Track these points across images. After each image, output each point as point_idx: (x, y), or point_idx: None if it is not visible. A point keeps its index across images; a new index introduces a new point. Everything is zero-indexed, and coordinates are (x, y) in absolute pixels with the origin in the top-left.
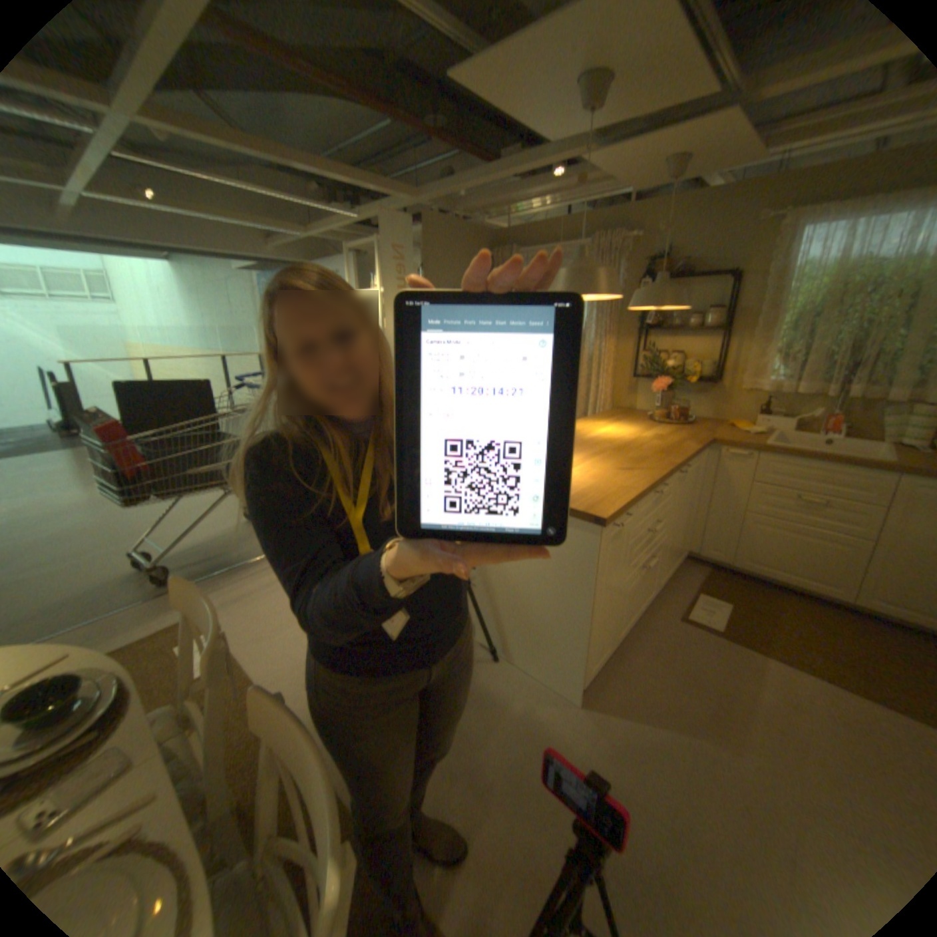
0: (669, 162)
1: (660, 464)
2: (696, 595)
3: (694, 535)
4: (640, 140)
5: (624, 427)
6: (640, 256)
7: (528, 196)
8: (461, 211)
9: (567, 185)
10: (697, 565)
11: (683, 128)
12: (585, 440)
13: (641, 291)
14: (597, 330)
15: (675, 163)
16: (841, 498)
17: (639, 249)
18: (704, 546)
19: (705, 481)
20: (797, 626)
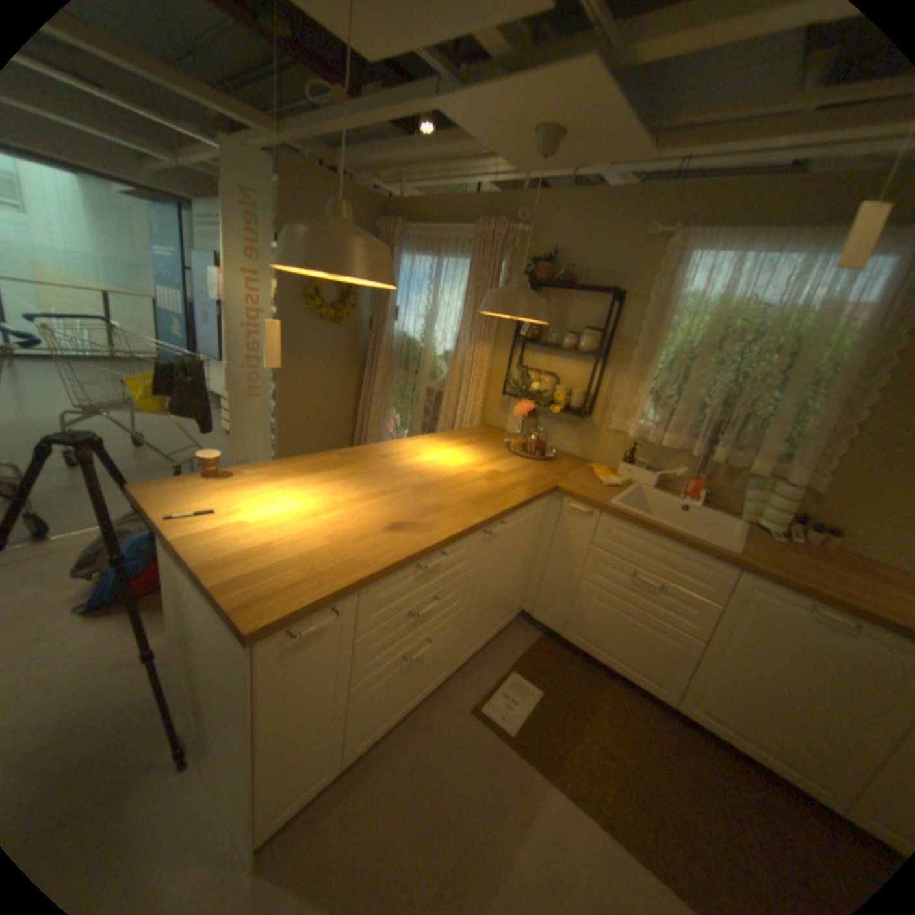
0: (539, 133)
1: (450, 523)
2: (509, 673)
3: (530, 593)
4: (492, 87)
5: (467, 454)
6: (527, 255)
7: (416, 161)
8: (345, 165)
9: (453, 153)
10: (530, 626)
11: (538, 76)
12: (397, 468)
13: (493, 292)
14: (473, 333)
15: (544, 135)
16: (679, 585)
17: (527, 246)
18: (537, 608)
19: (546, 534)
20: (608, 733)
